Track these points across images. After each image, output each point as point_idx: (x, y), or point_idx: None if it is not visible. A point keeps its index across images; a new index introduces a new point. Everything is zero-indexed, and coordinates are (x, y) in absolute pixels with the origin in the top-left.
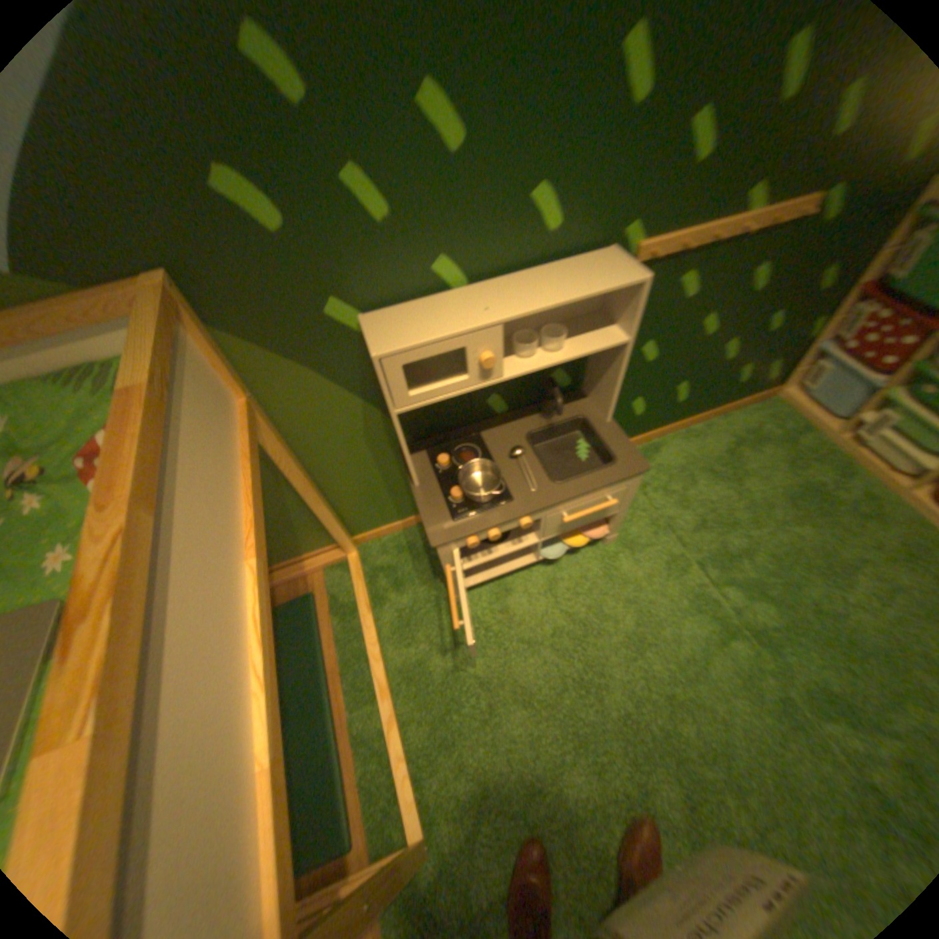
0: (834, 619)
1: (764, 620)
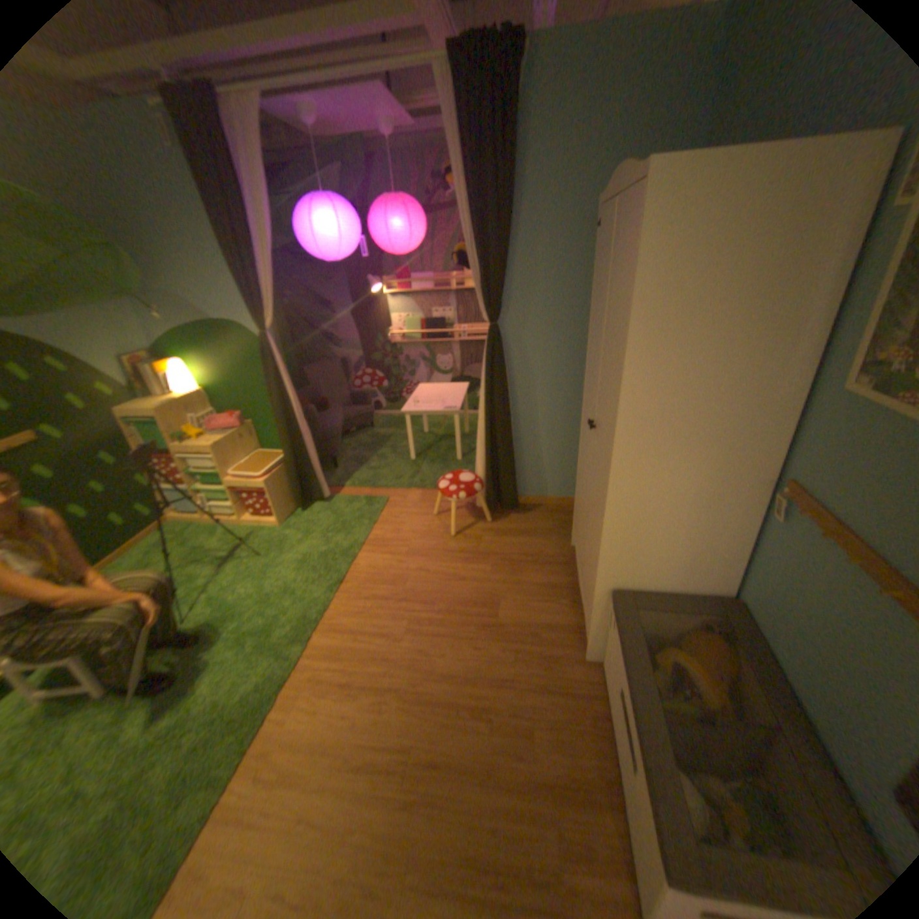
0: (215, 590)
1: (176, 618)
